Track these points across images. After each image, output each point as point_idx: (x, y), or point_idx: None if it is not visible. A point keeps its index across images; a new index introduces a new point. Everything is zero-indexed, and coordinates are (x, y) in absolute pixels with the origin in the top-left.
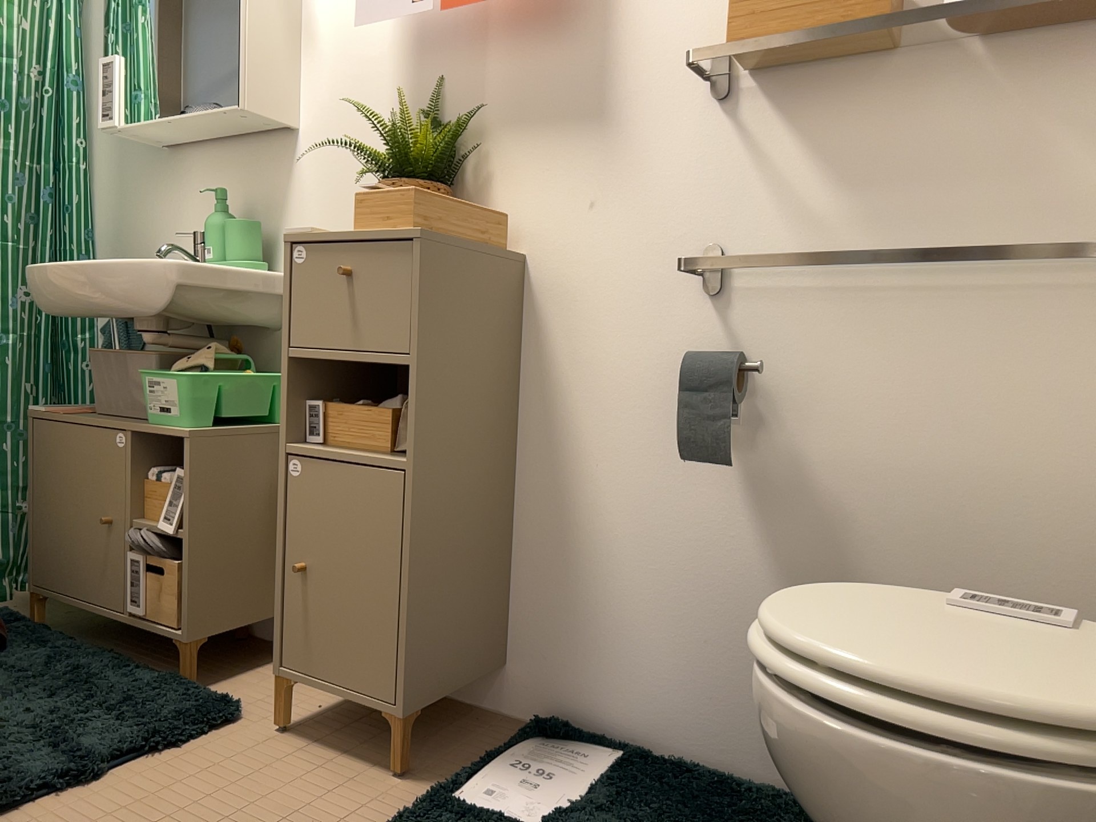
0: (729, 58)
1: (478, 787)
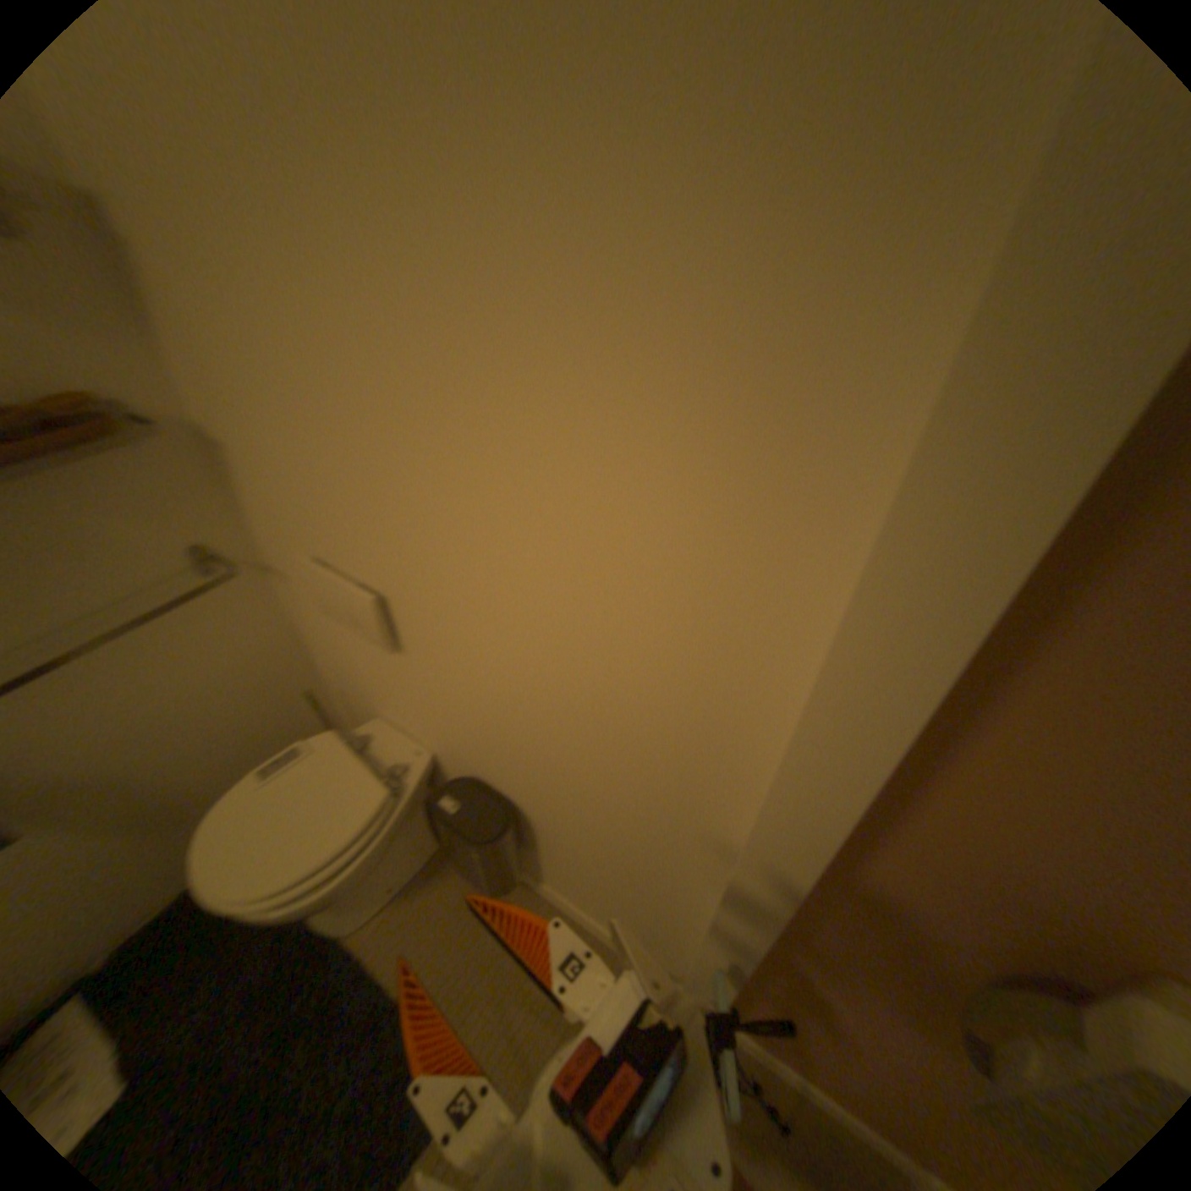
0: None
1: None
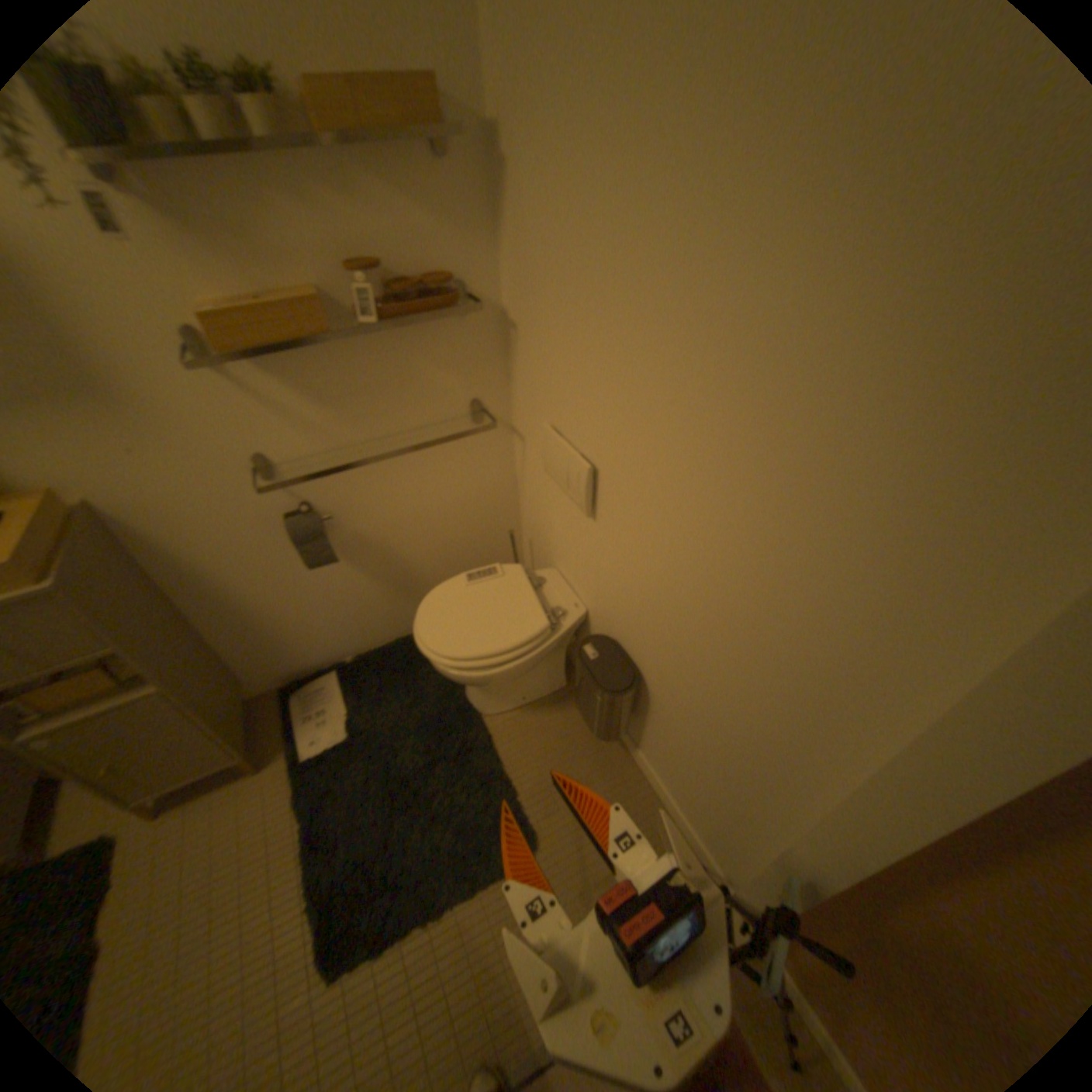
0: (194, 333)
1: (301, 748)
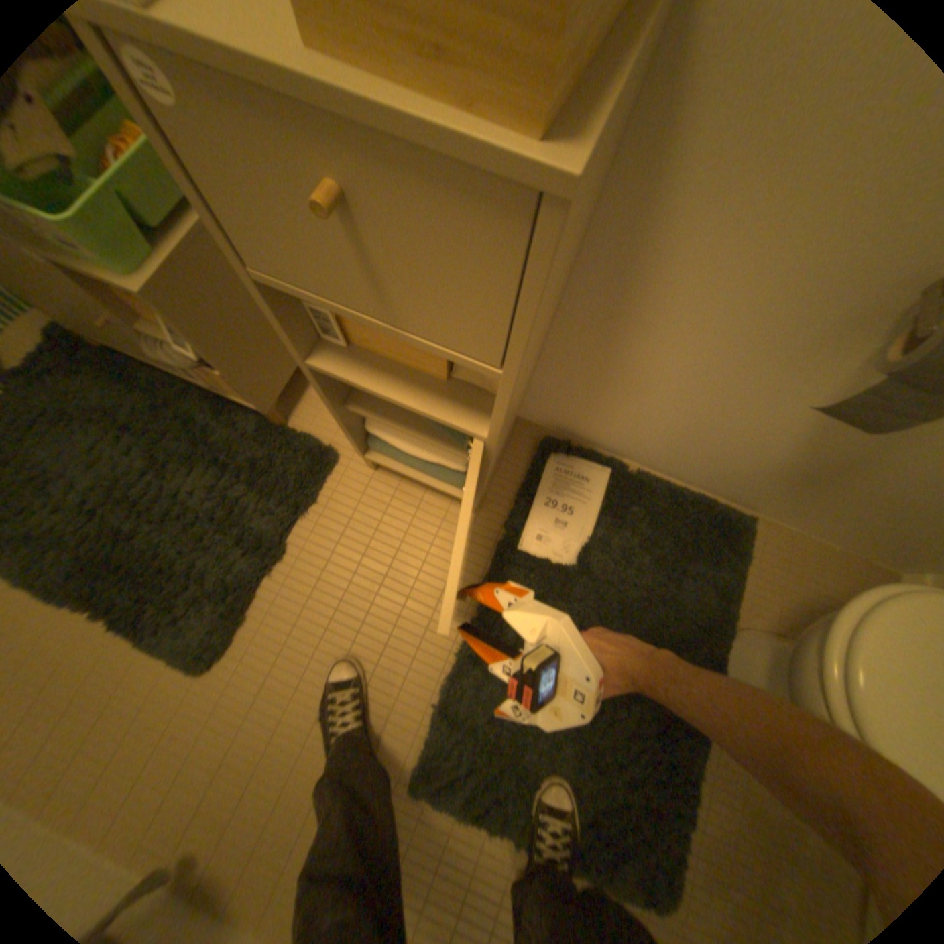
0: None
1: (532, 532)
